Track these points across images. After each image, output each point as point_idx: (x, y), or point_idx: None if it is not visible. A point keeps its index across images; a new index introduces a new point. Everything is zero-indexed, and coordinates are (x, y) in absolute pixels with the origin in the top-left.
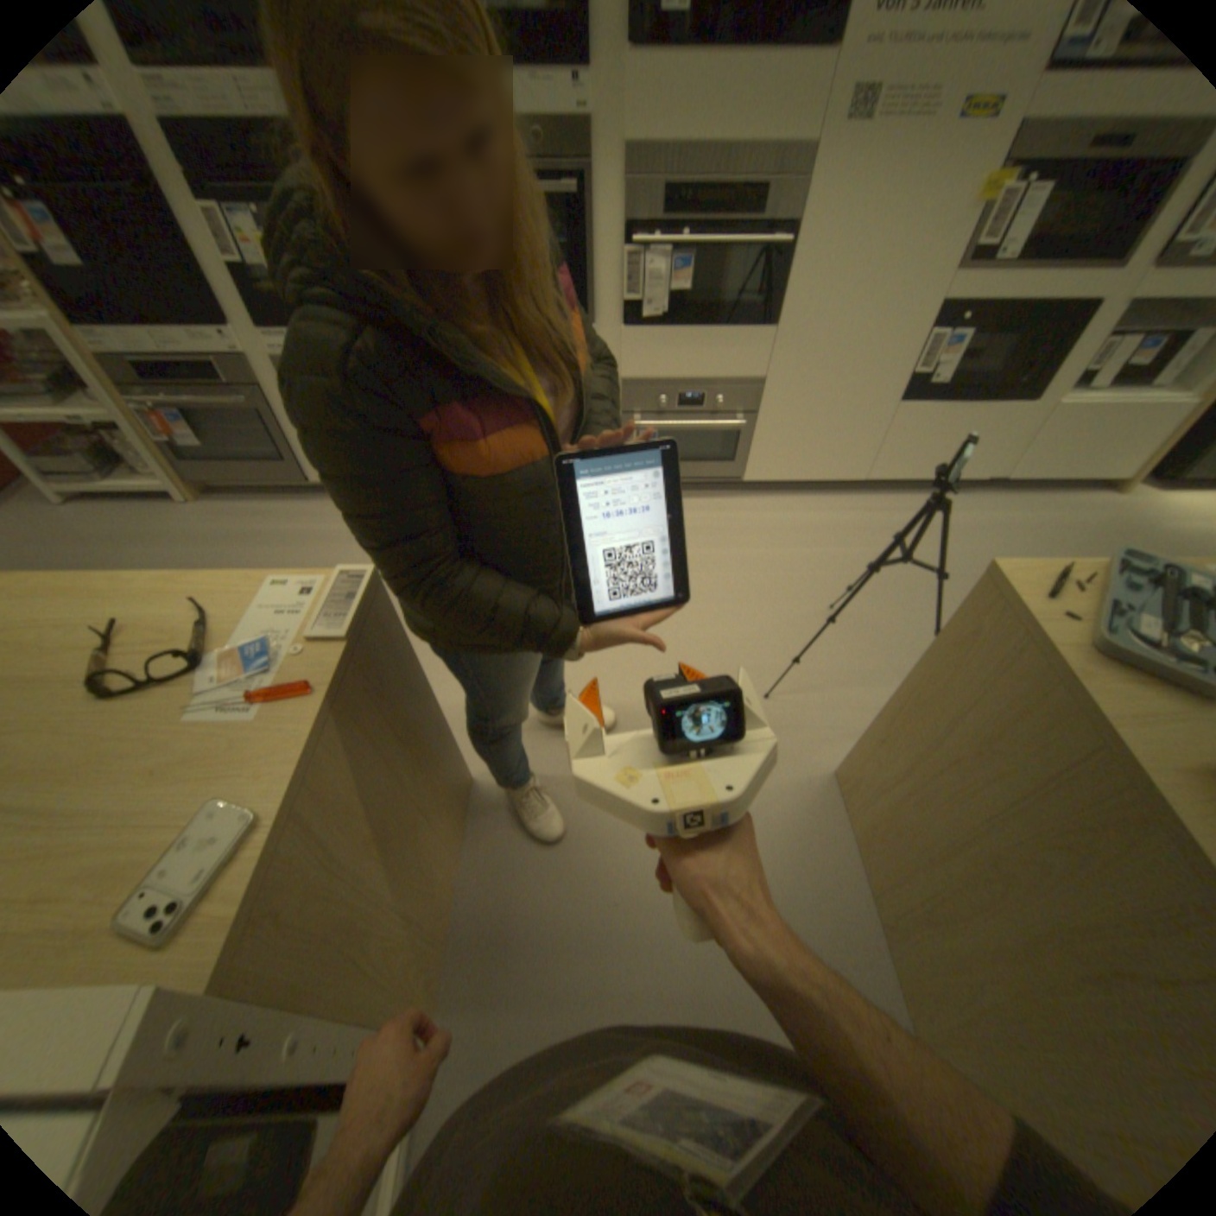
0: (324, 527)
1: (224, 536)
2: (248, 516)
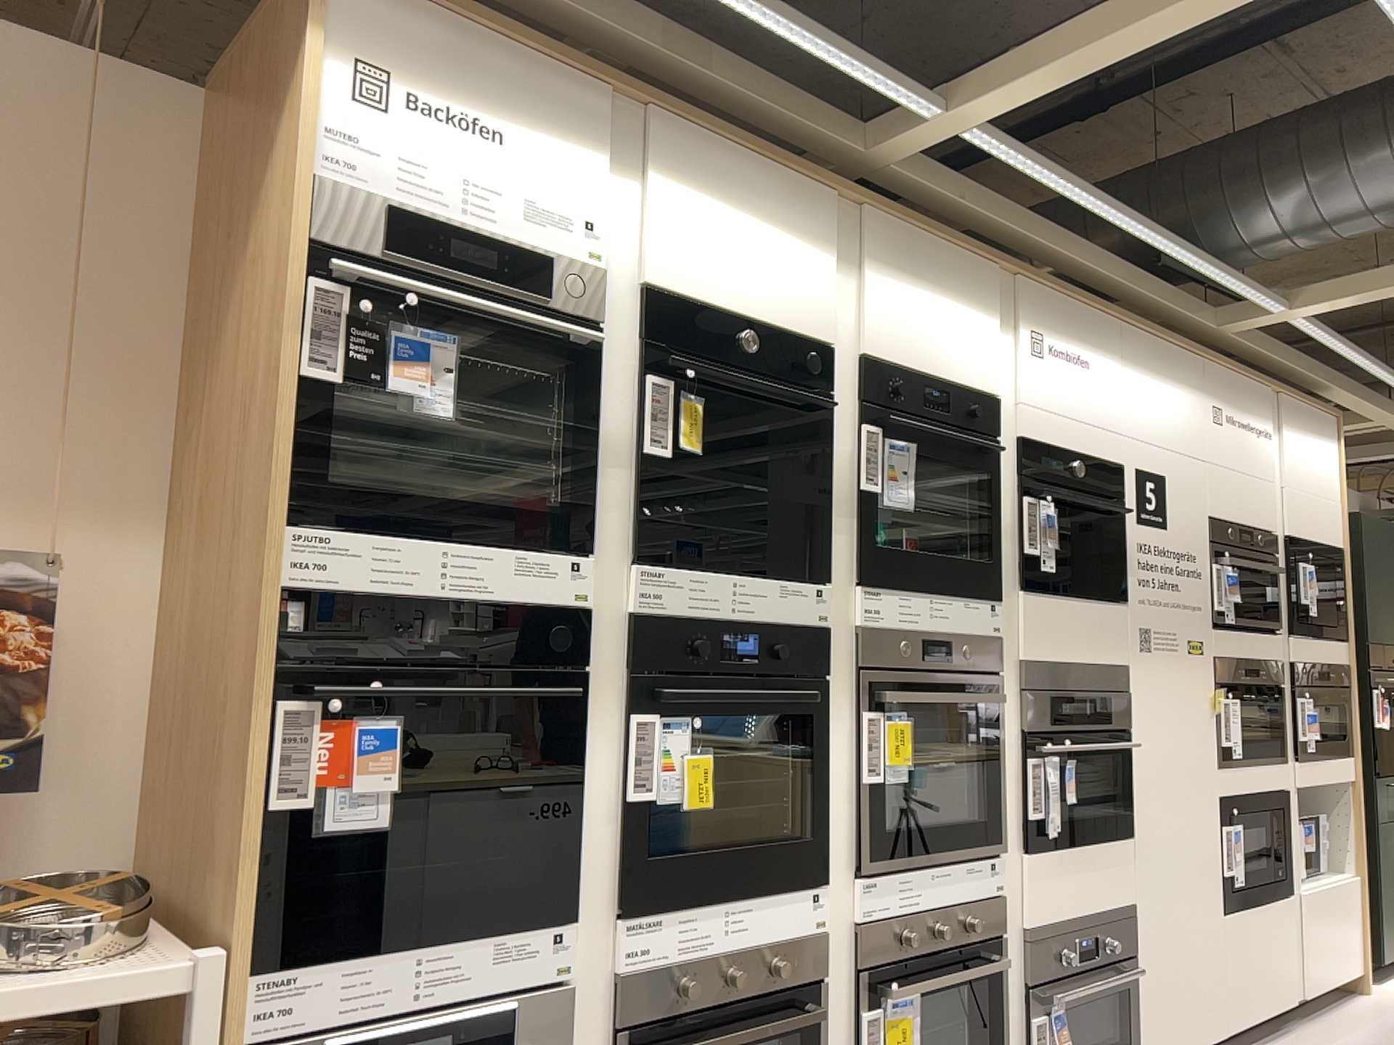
0: None
1: None
2: None
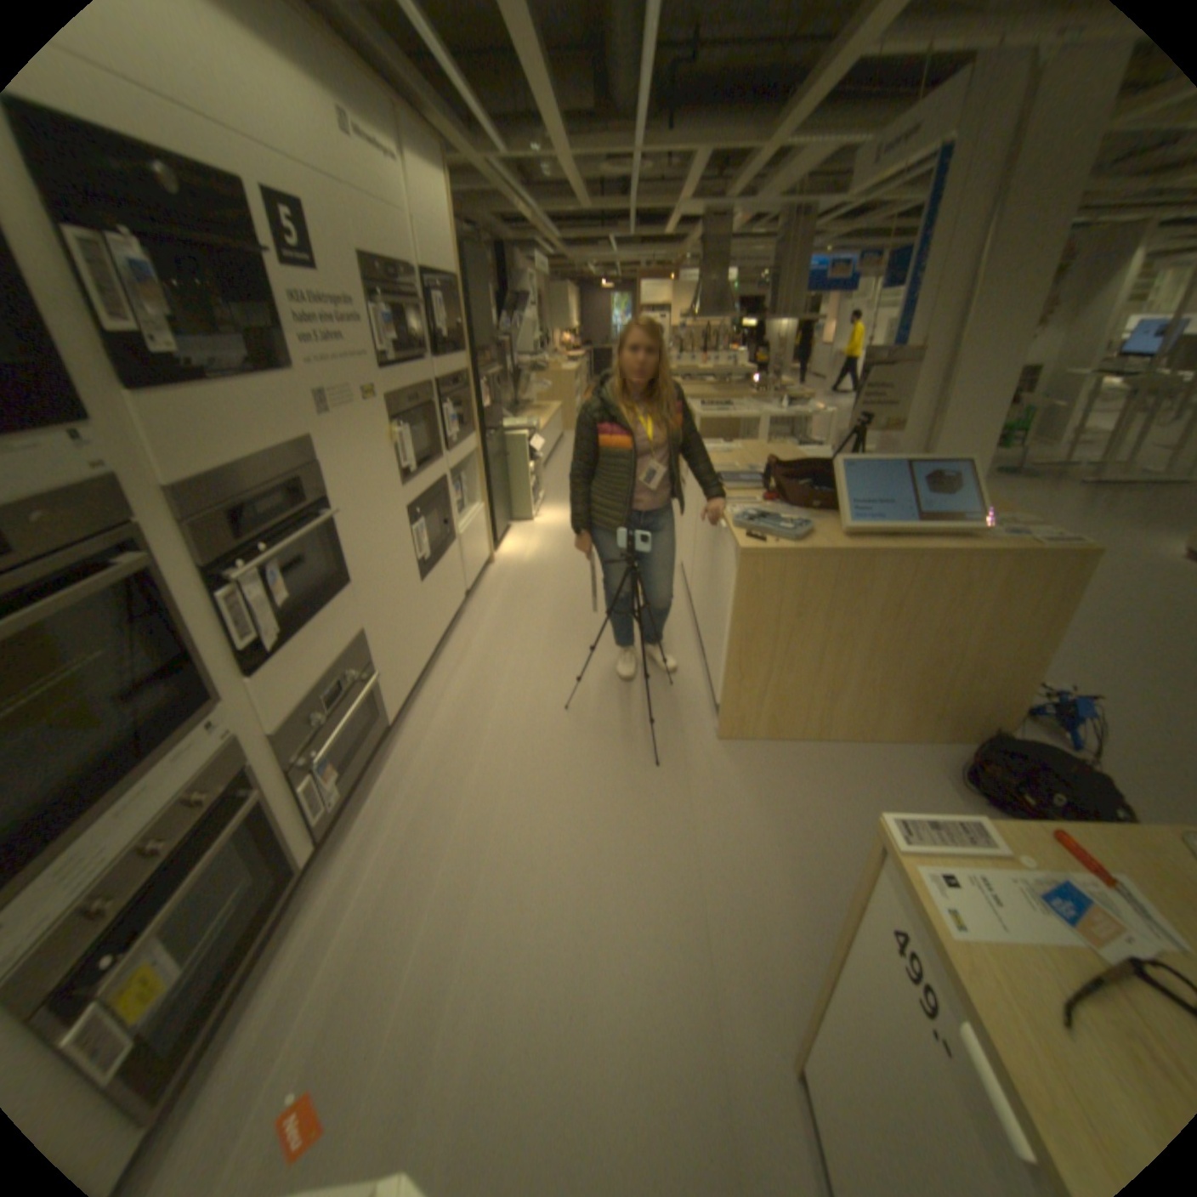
0: None
1: None
2: None
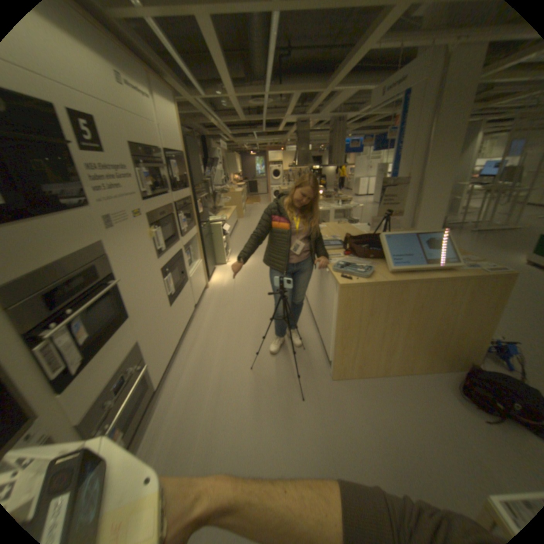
0: None
1: None
2: None
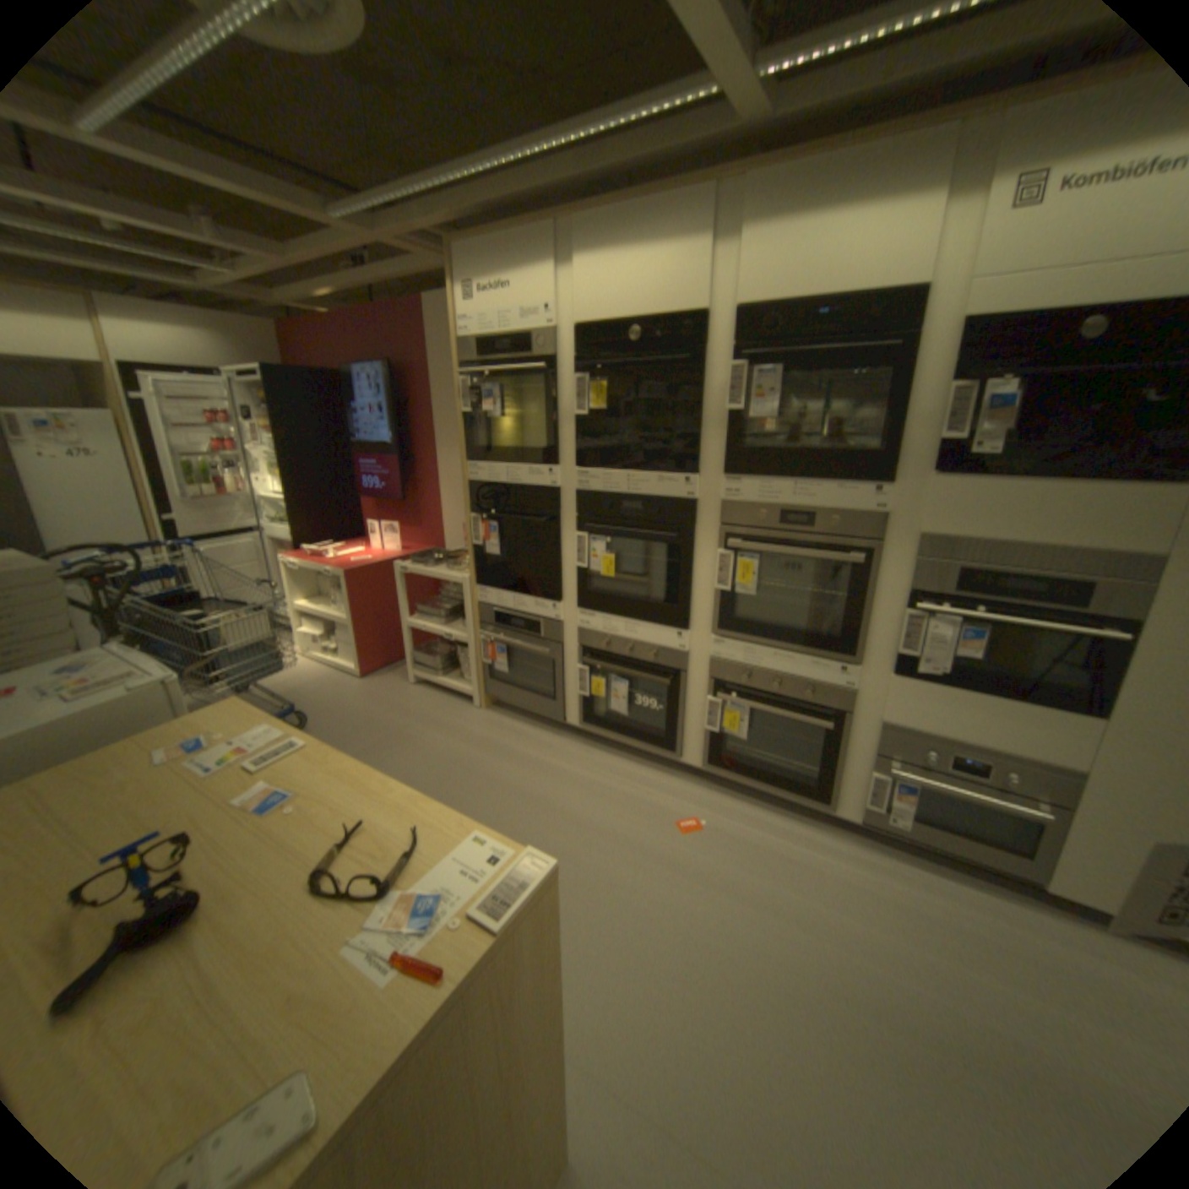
0: (561, 764)
1: (490, 744)
2: (513, 734)
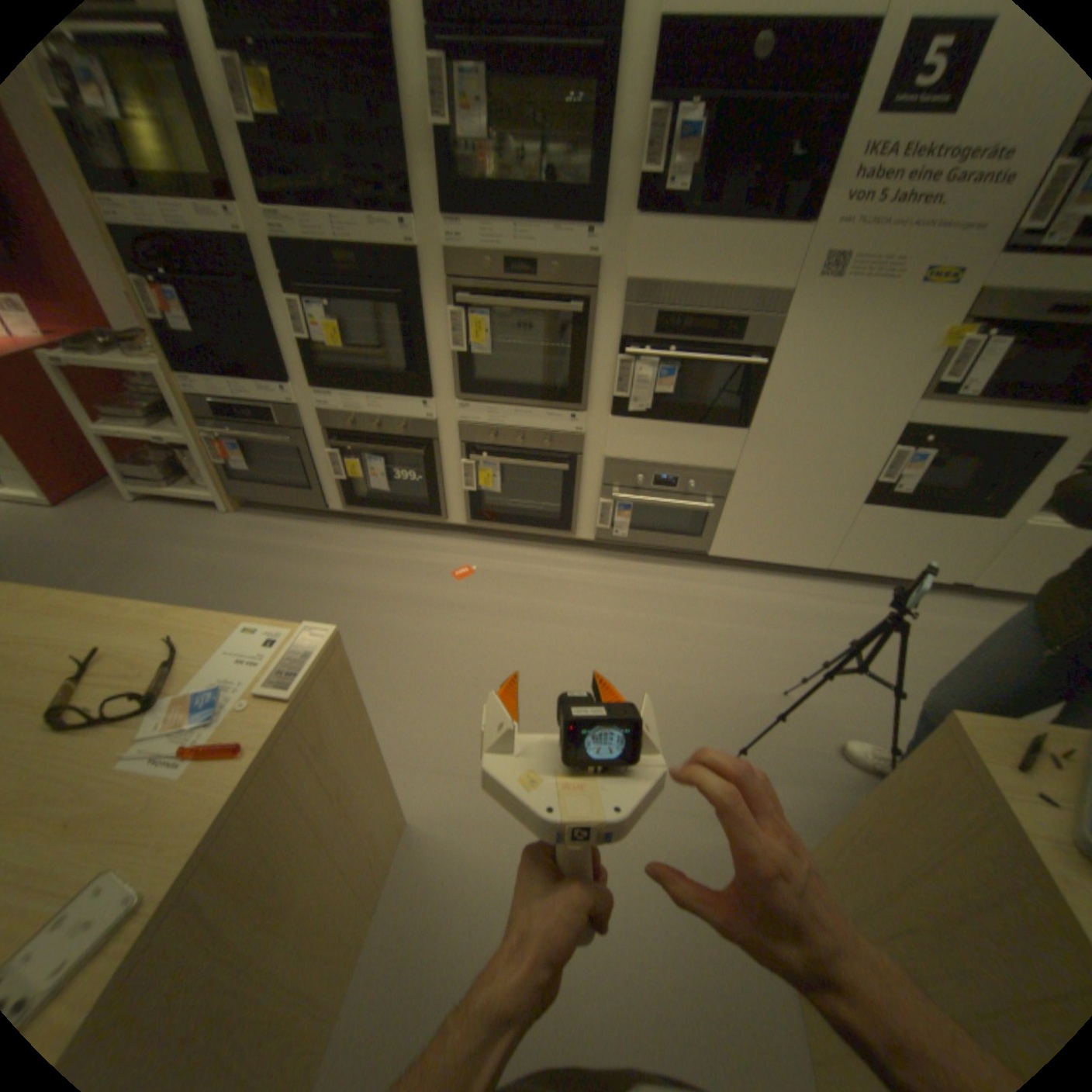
0: (333, 548)
1: (250, 545)
2: (274, 531)
